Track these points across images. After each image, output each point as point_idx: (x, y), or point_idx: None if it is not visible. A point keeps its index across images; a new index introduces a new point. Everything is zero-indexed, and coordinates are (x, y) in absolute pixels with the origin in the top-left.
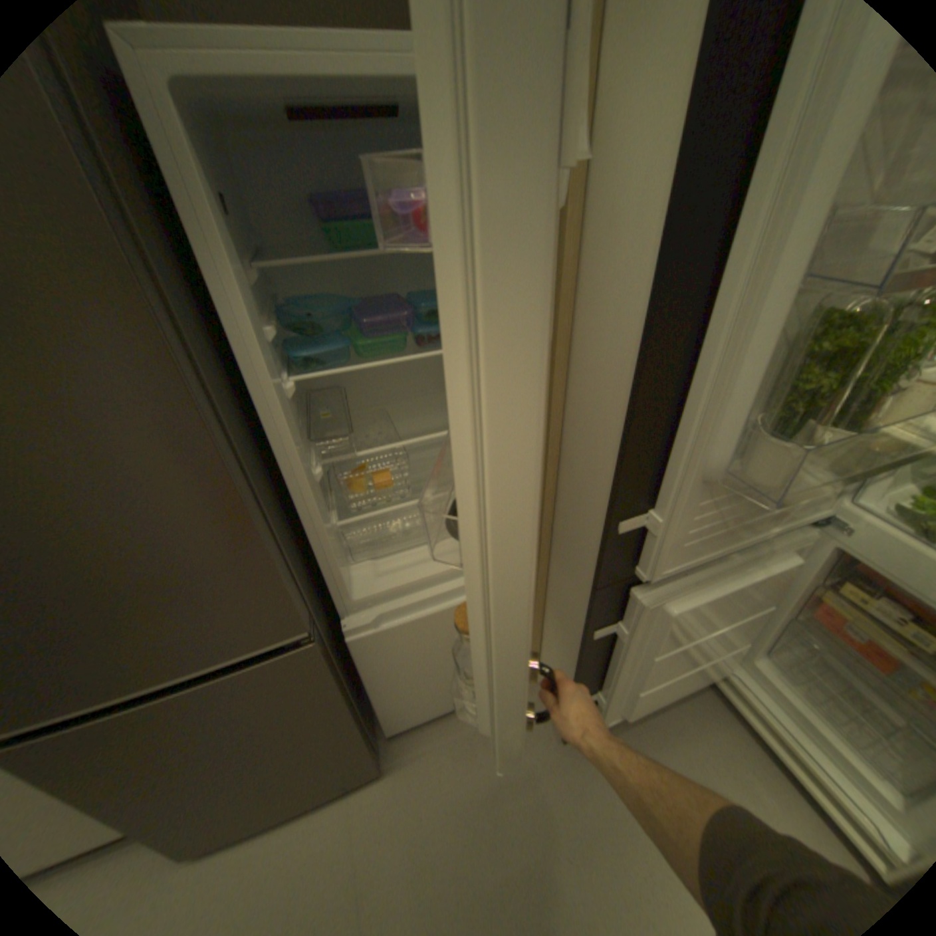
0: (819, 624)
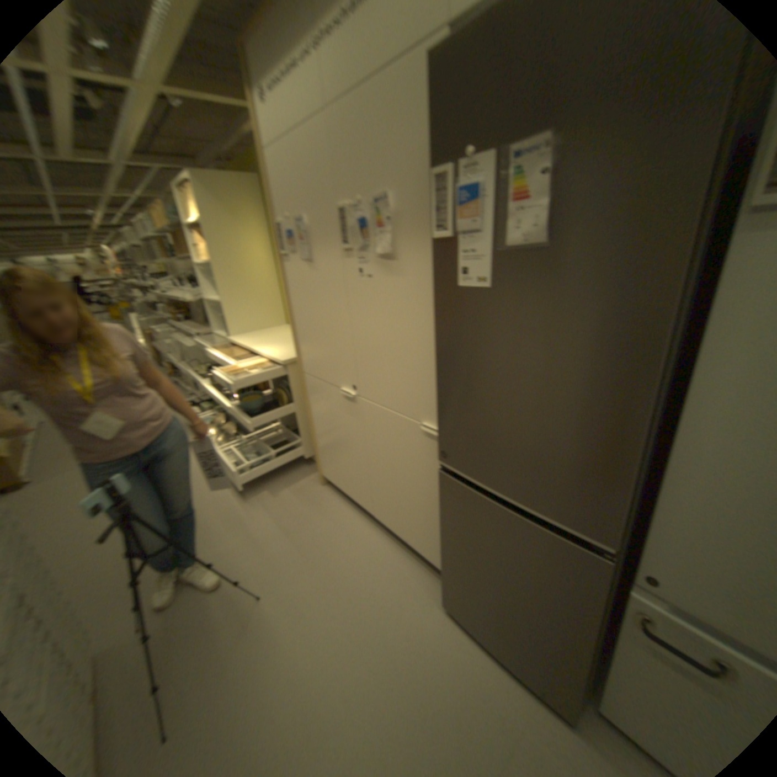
0: None
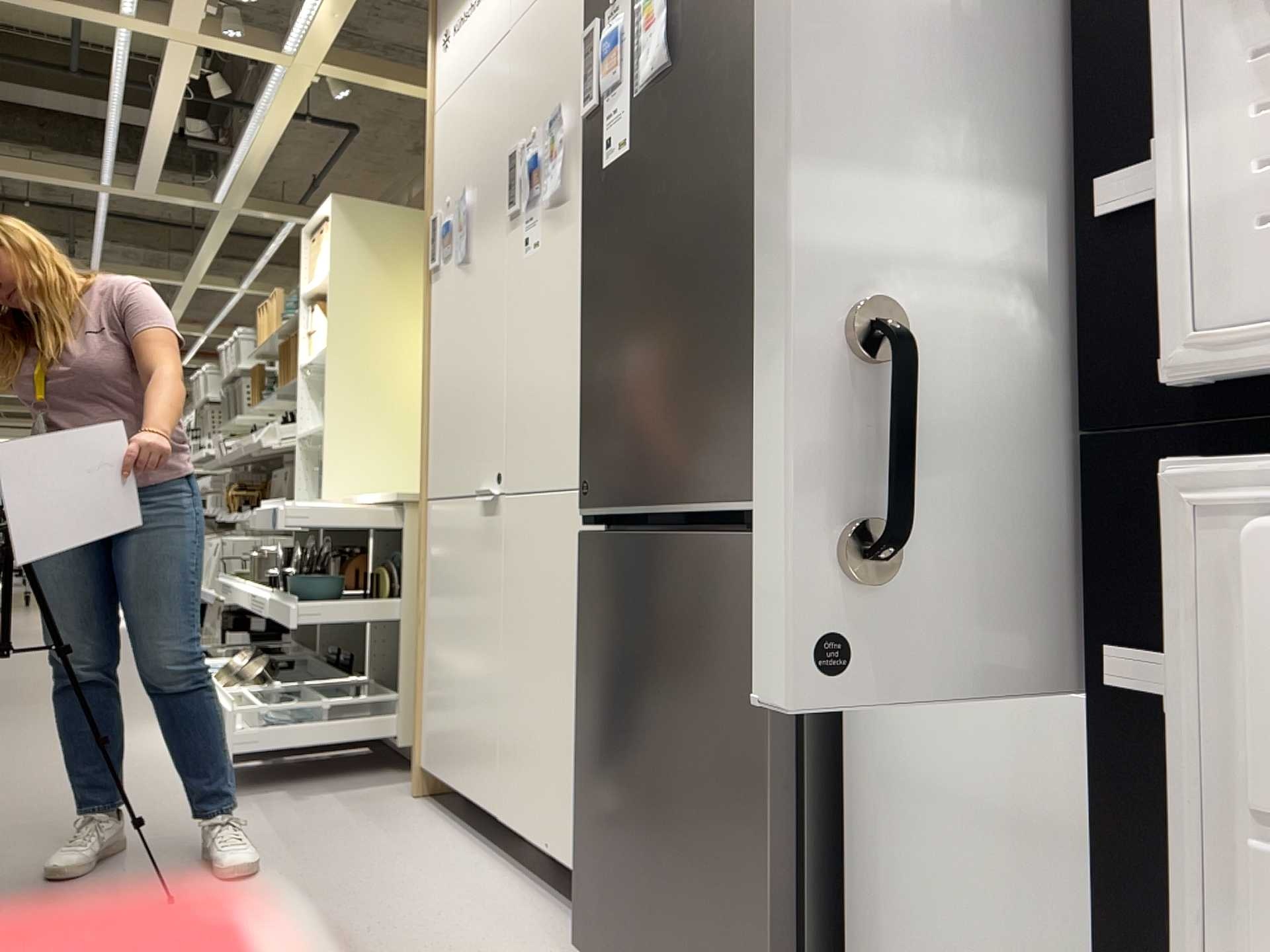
0: None
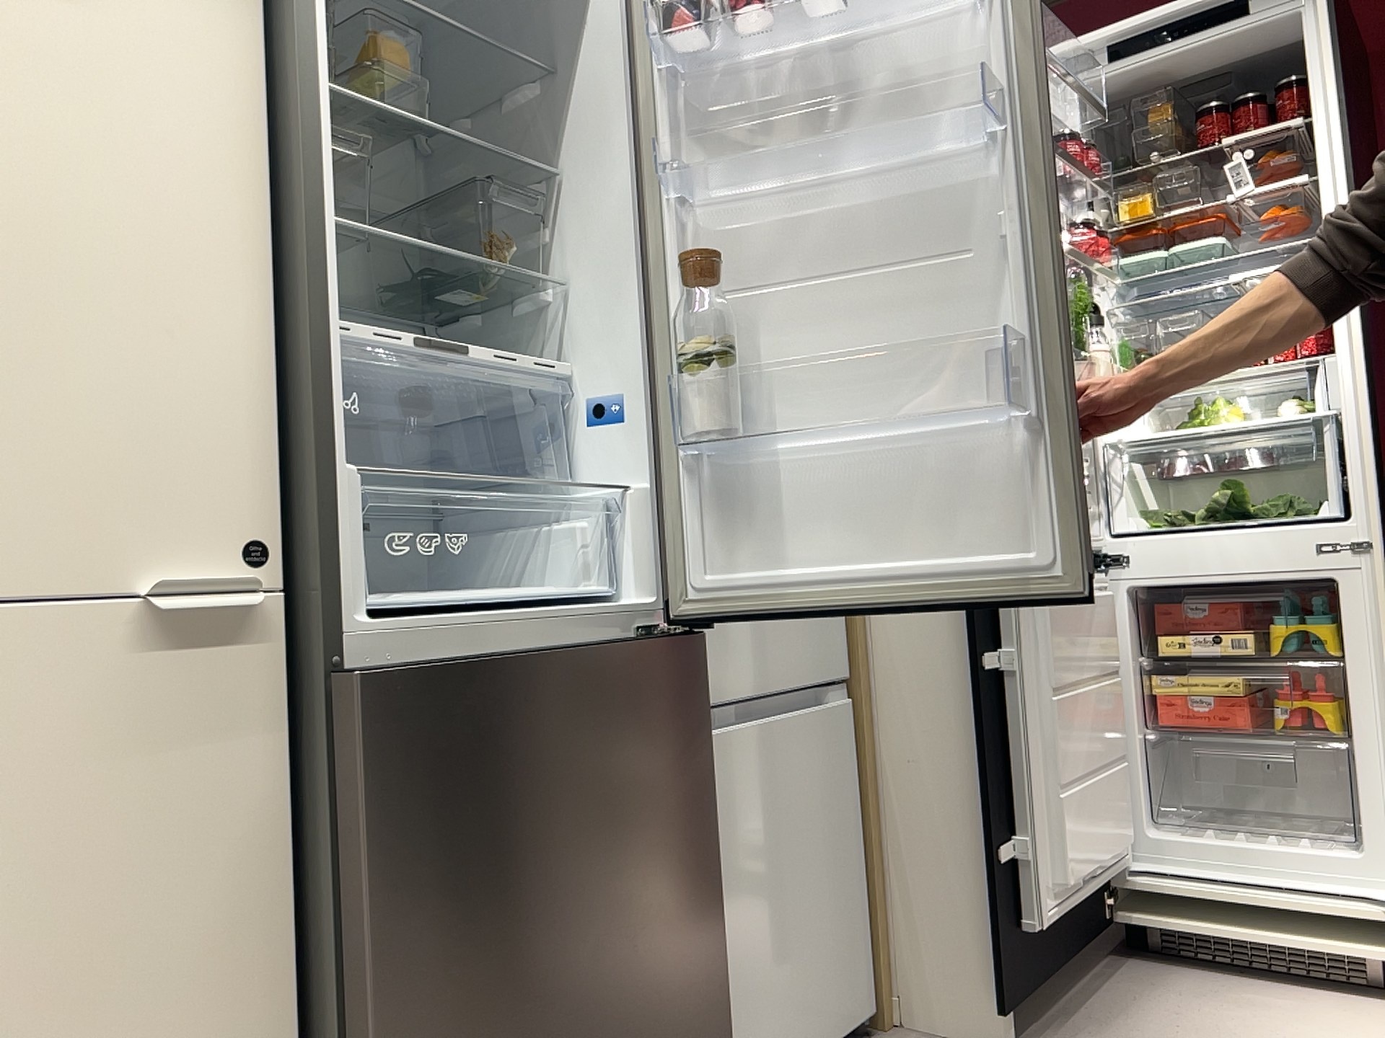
0: (1172, 732)
